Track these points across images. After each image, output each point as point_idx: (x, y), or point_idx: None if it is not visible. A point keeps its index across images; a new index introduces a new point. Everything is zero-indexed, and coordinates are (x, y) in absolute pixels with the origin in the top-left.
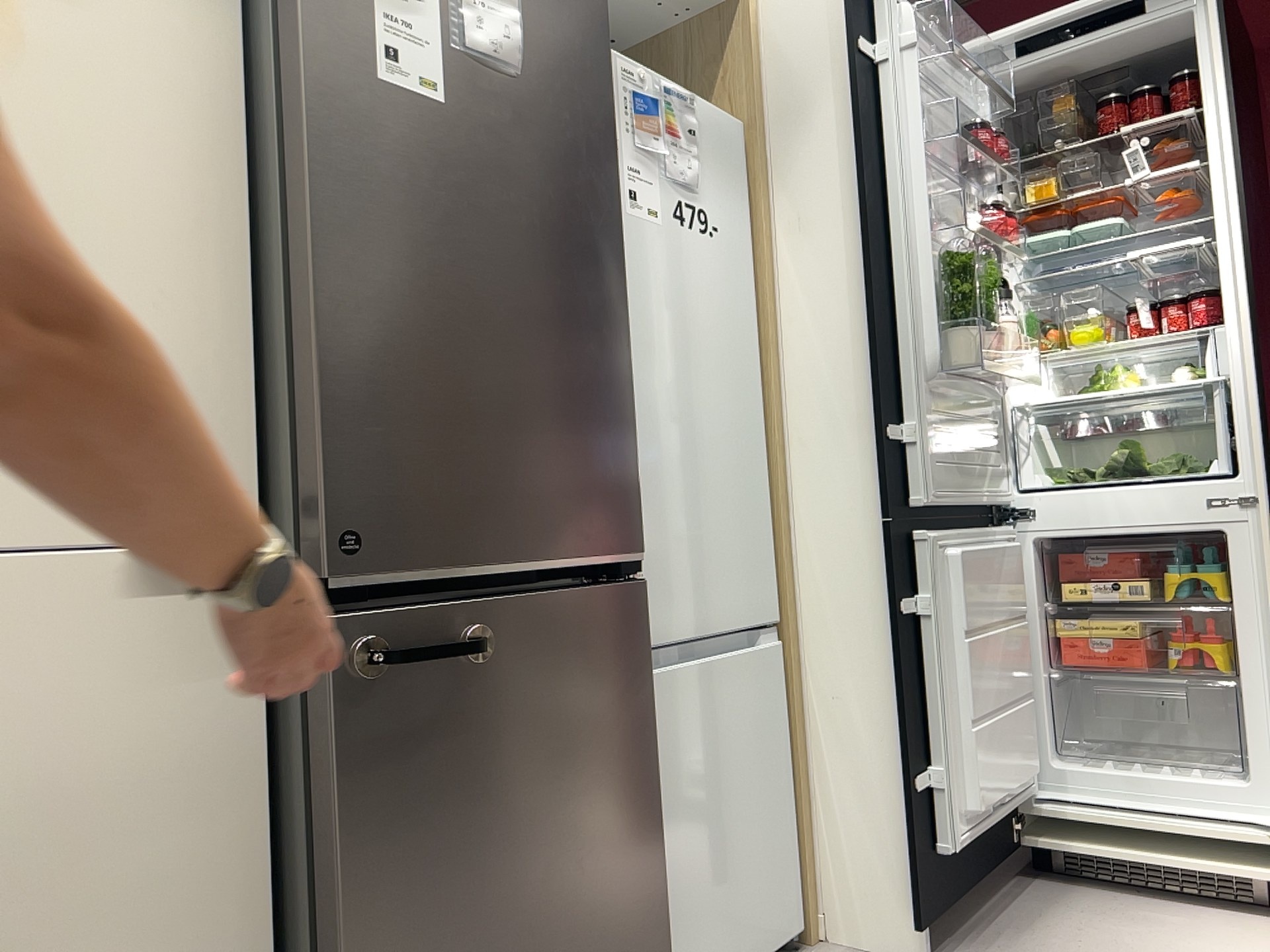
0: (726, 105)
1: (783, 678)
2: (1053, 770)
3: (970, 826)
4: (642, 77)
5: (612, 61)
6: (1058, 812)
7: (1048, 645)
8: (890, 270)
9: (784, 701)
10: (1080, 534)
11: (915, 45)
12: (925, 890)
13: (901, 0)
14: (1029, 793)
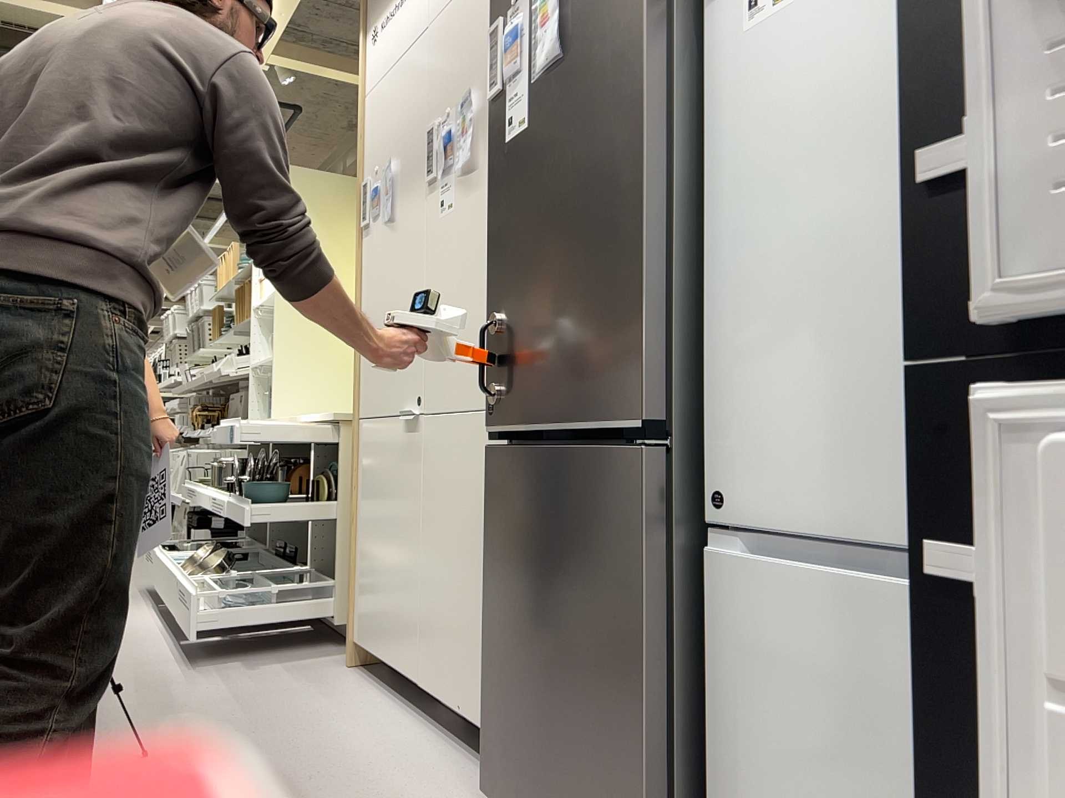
0: None
1: None
2: None
3: None
4: None
5: None
6: None
7: None
8: None
9: None
10: None
11: None
12: None
13: None
14: None
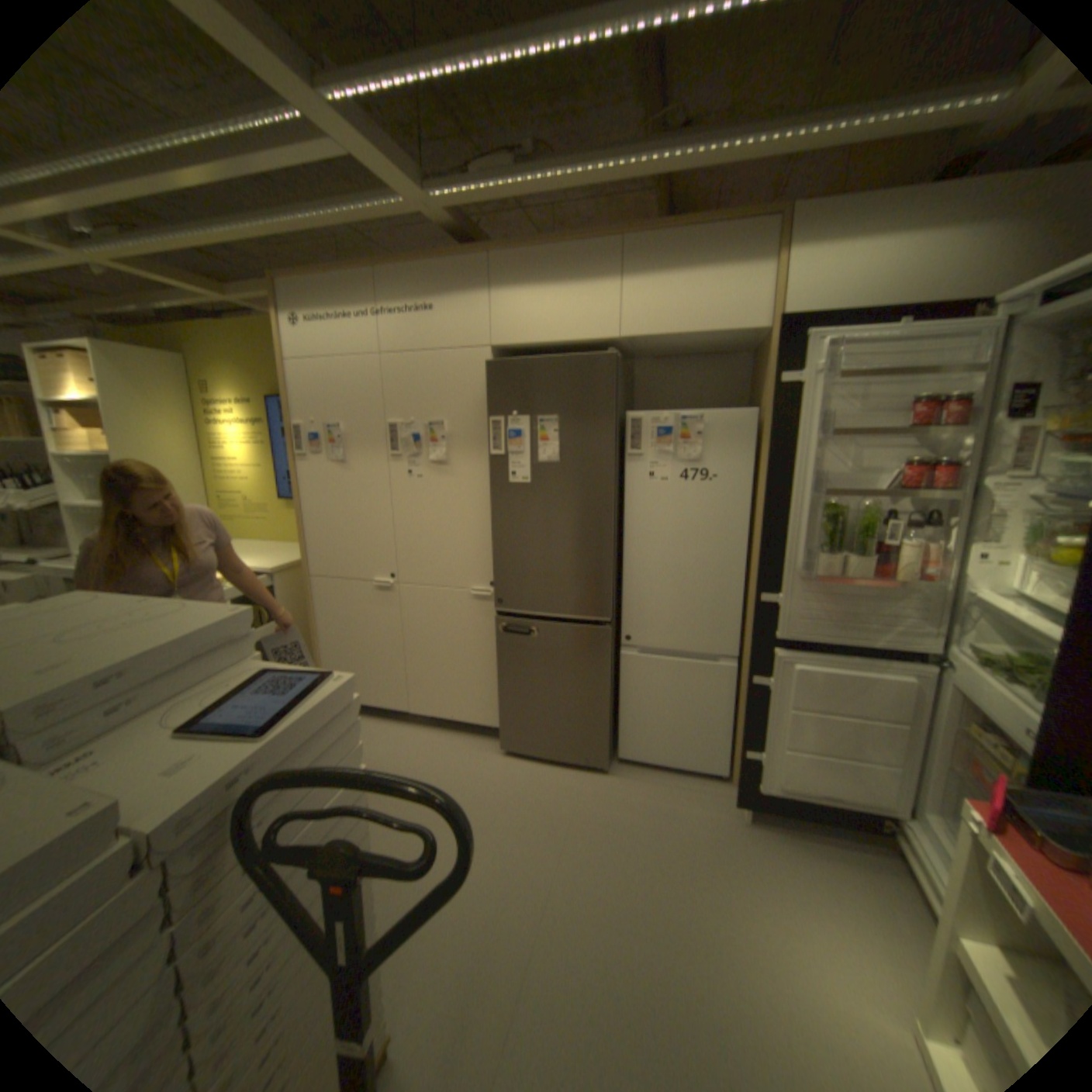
0: (765, 392)
1: (741, 680)
2: (927, 820)
3: (784, 792)
4: (666, 418)
5: (645, 419)
6: (910, 840)
7: (955, 753)
8: (787, 511)
9: (740, 690)
10: (971, 699)
11: (833, 366)
12: (745, 796)
13: (828, 335)
14: (888, 816)
